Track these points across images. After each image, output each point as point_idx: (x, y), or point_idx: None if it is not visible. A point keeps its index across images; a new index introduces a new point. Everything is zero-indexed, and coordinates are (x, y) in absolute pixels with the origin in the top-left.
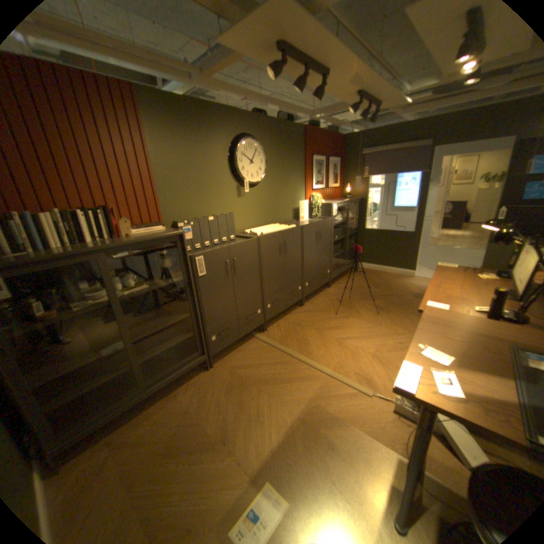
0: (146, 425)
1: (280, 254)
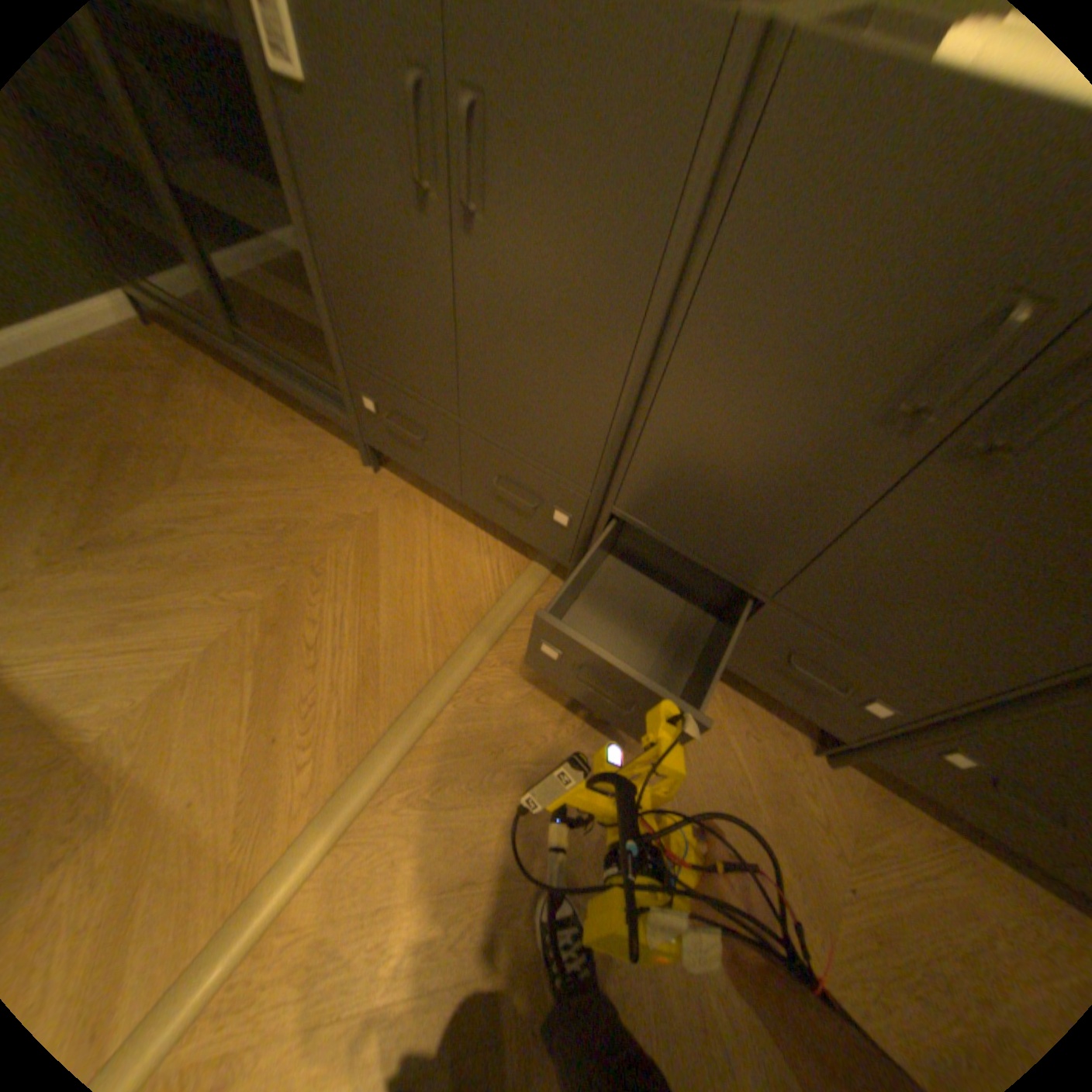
0: (208, 400)
1: (920, 412)
